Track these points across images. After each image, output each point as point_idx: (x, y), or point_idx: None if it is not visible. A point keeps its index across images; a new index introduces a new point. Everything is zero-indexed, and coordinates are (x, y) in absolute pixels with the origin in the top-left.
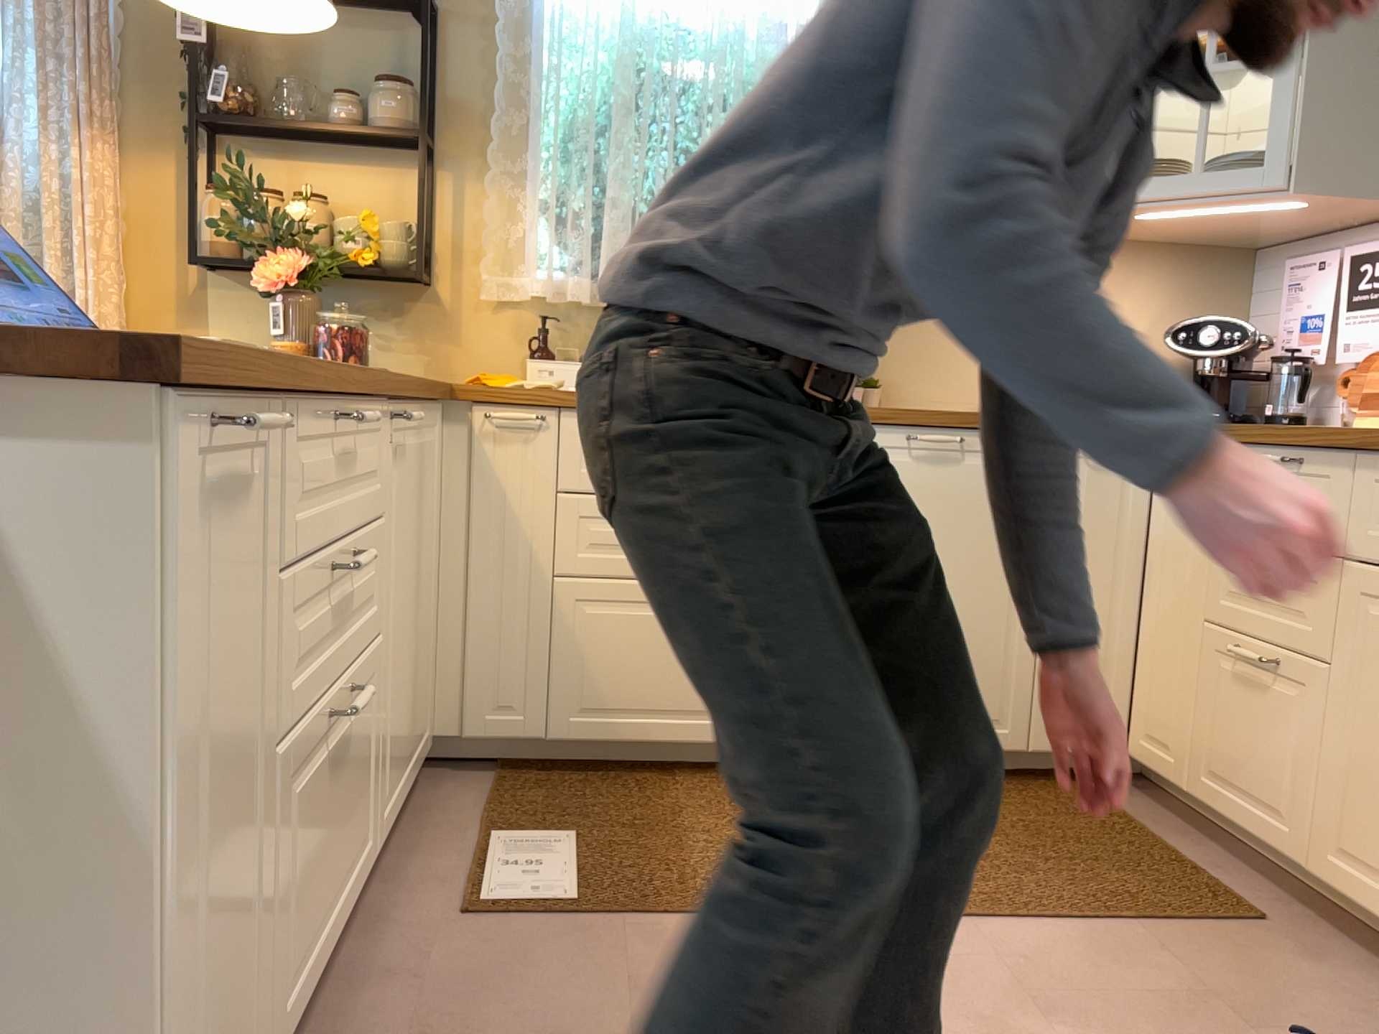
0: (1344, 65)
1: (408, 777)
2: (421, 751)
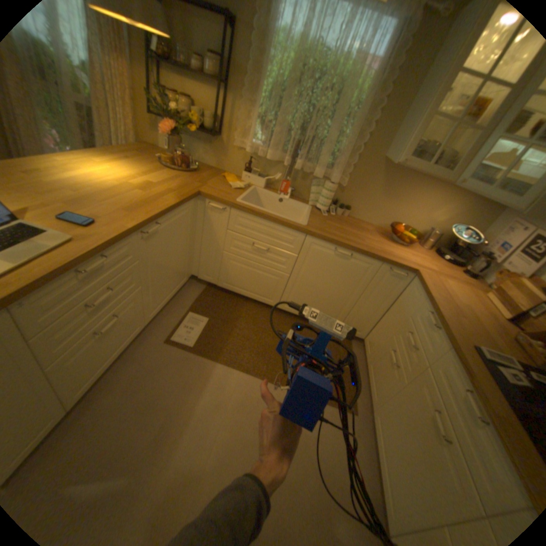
0: None
1: (170, 296)
2: (181, 285)
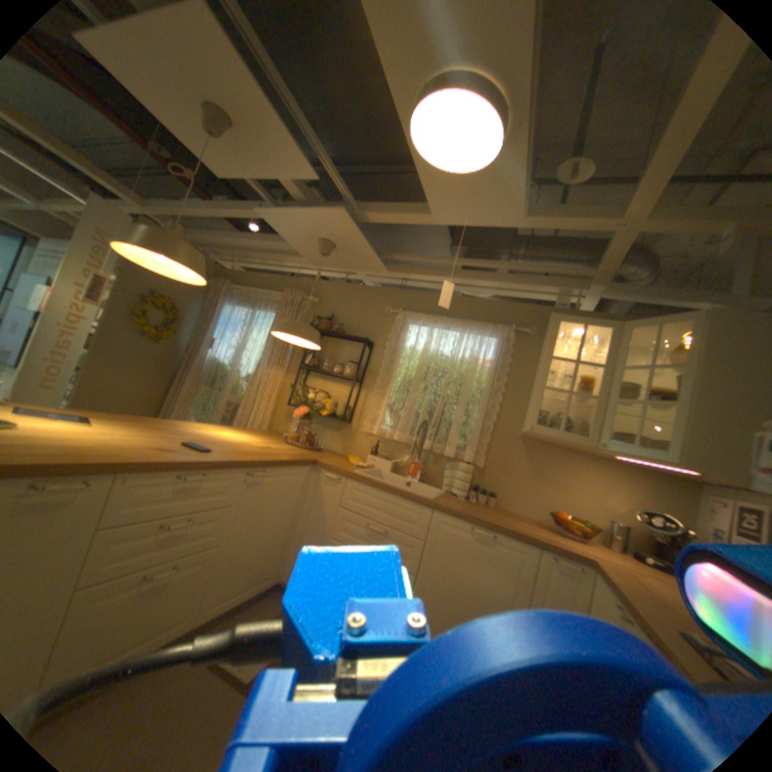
0: (718, 414)
1: (244, 597)
2: (262, 588)
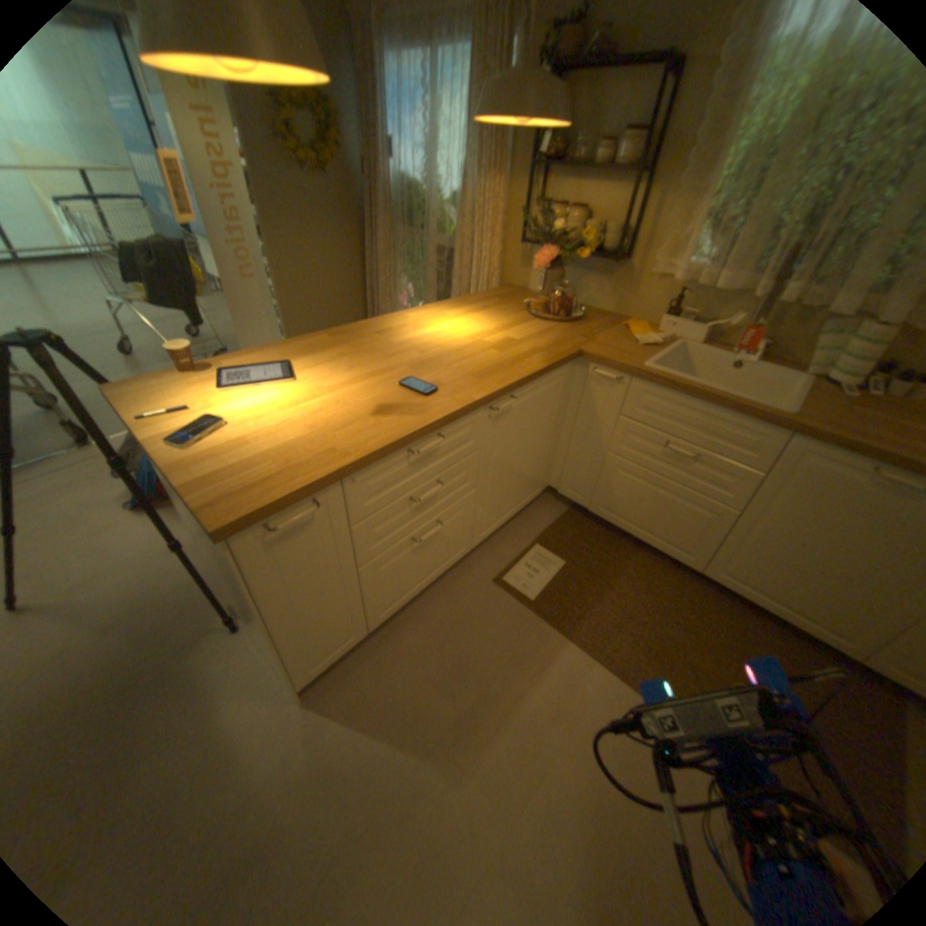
0: None
1: (513, 513)
2: (530, 499)
